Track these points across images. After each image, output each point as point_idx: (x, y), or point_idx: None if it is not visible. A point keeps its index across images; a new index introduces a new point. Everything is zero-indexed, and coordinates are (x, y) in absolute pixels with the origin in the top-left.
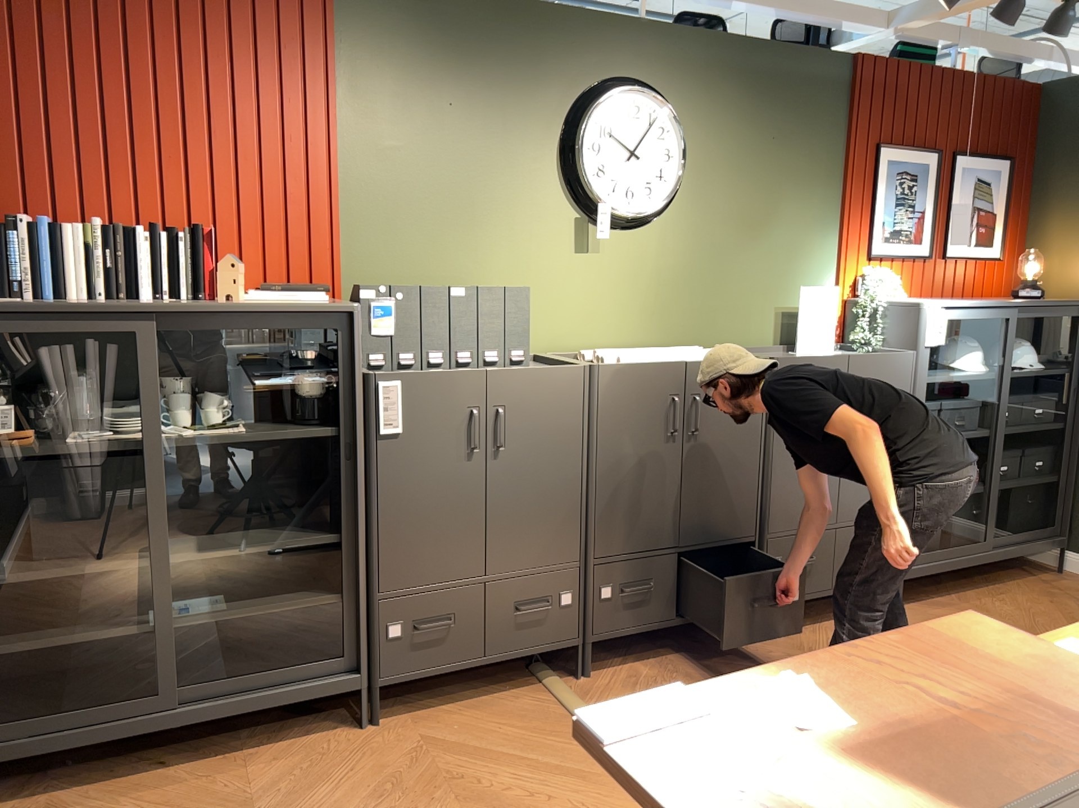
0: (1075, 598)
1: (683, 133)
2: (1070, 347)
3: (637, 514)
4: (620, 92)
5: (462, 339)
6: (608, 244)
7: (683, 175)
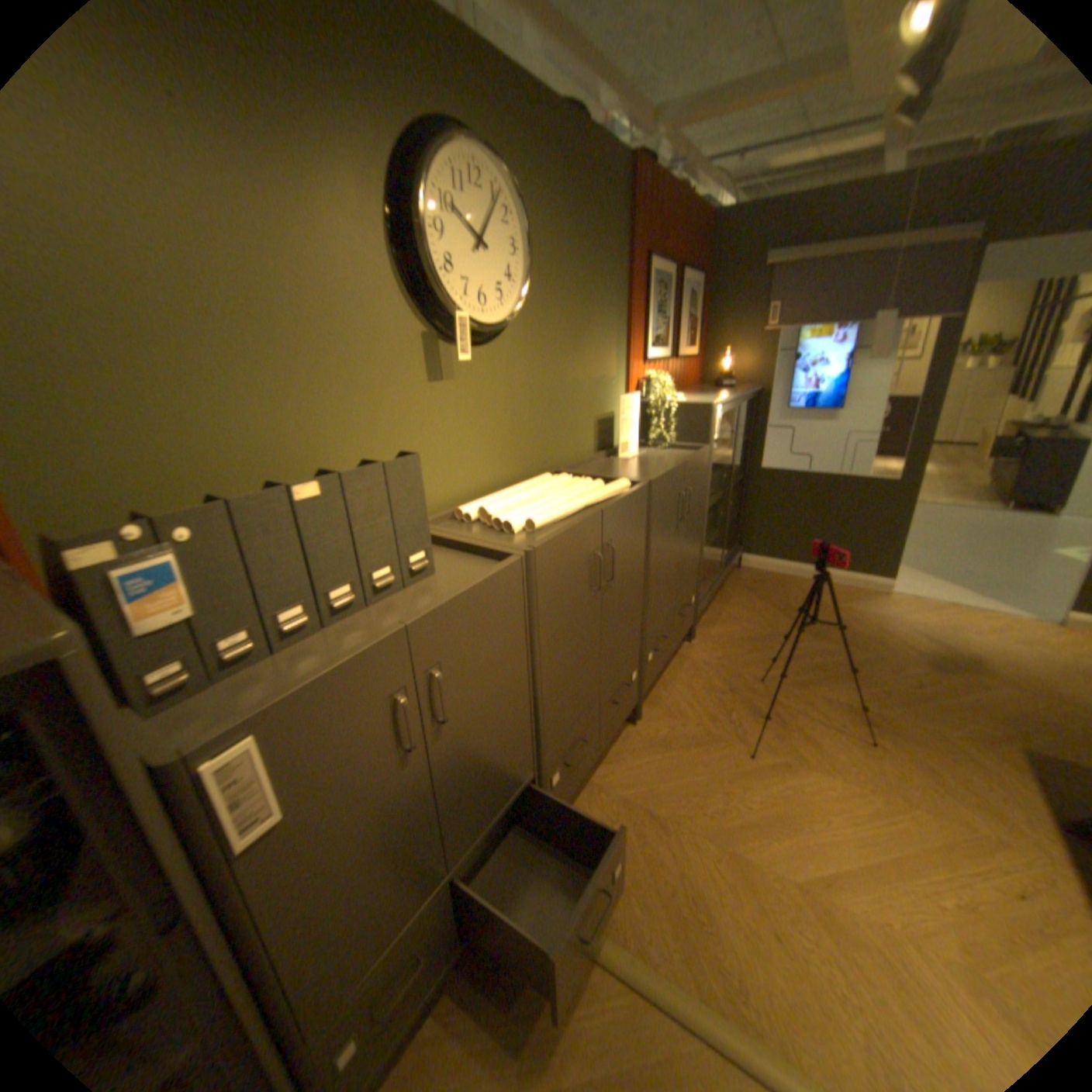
0: (765, 590)
1: (526, 214)
2: (744, 419)
3: (573, 688)
4: (457, 133)
5: (333, 569)
6: (461, 367)
7: (530, 272)
